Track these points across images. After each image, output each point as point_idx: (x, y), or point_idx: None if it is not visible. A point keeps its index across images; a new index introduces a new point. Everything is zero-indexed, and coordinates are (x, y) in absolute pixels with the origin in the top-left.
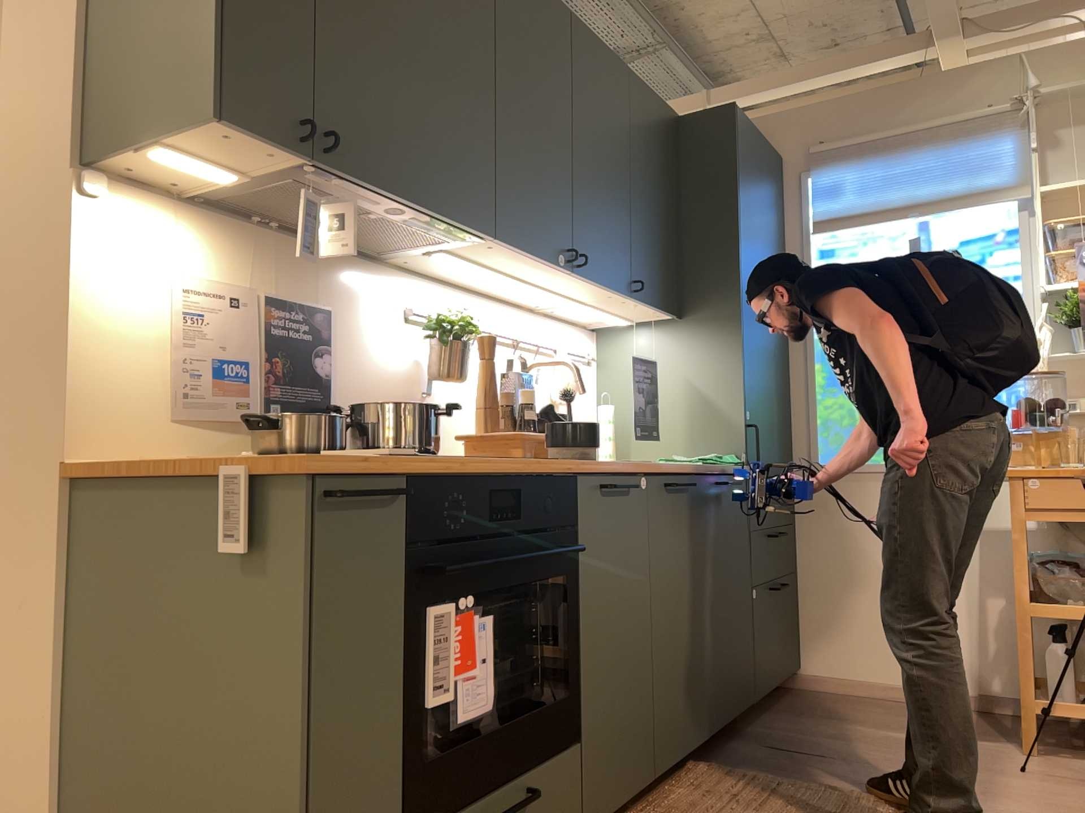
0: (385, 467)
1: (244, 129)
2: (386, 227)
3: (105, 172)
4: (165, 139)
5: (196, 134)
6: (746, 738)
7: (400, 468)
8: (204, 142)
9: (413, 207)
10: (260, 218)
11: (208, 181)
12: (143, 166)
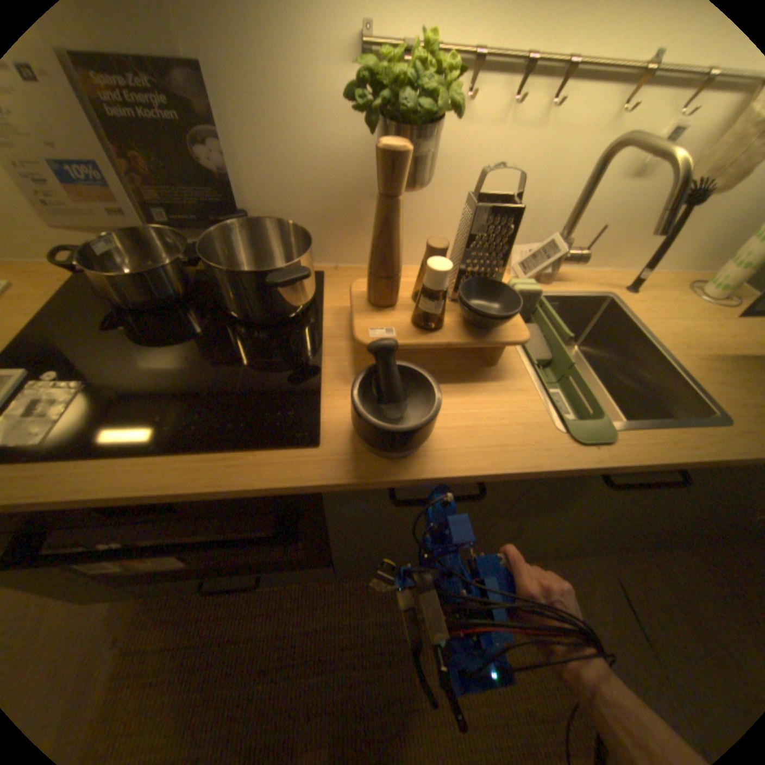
0: None
1: None
2: None
3: None
4: None
5: None
6: (621, 559)
7: None
8: None
9: None
10: None
11: None
12: None
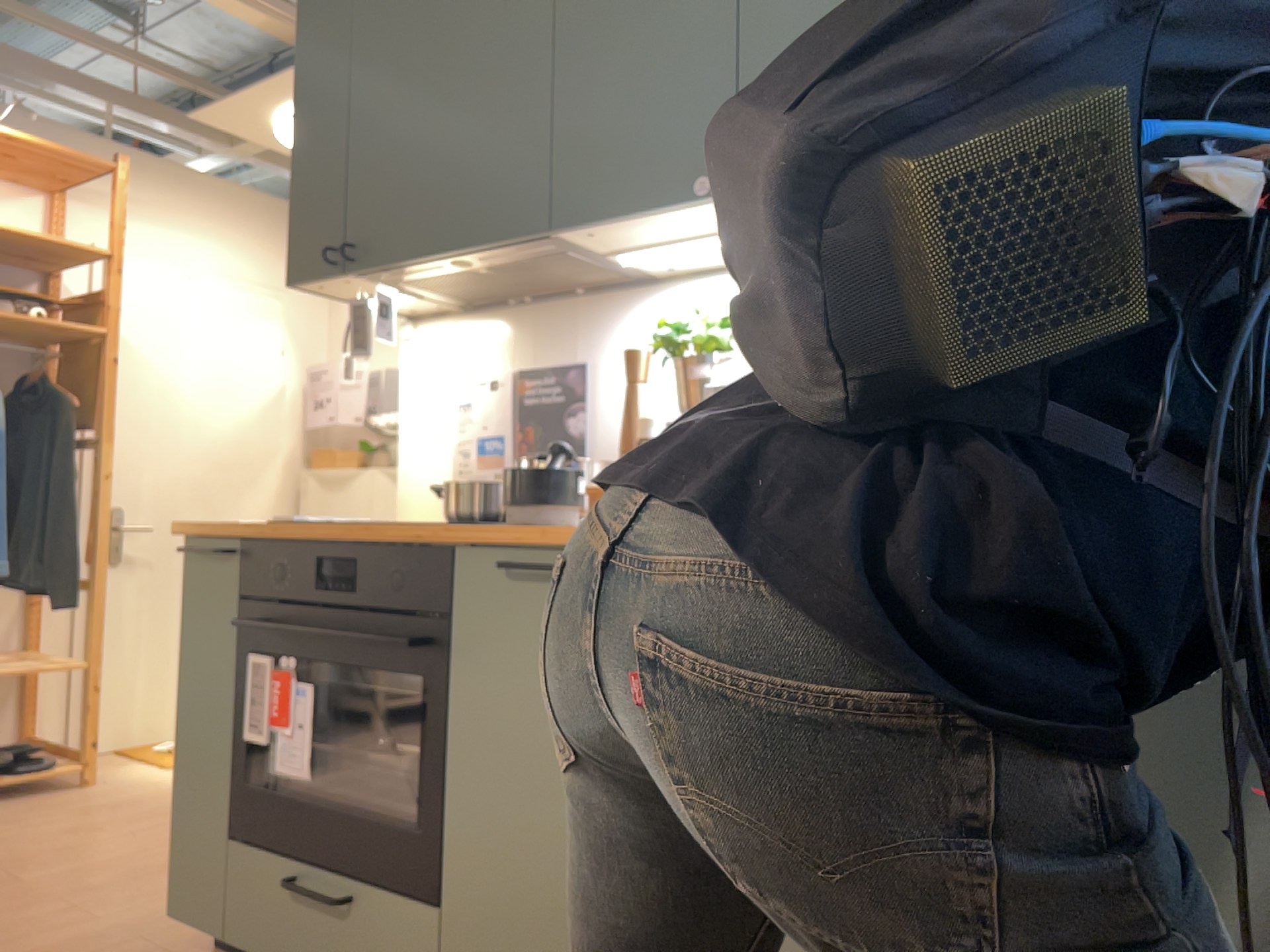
0: (220, 531)
1: (309, 281)
2: (528, 267)
3: (419, 317)
4: (340, 300)
5: (323, 293)
6: None
7: (245, 532)
8: (338, 293)
9: (450, 256)
10: (510, 299)
11: (422, 301)
12: (411, 307)
